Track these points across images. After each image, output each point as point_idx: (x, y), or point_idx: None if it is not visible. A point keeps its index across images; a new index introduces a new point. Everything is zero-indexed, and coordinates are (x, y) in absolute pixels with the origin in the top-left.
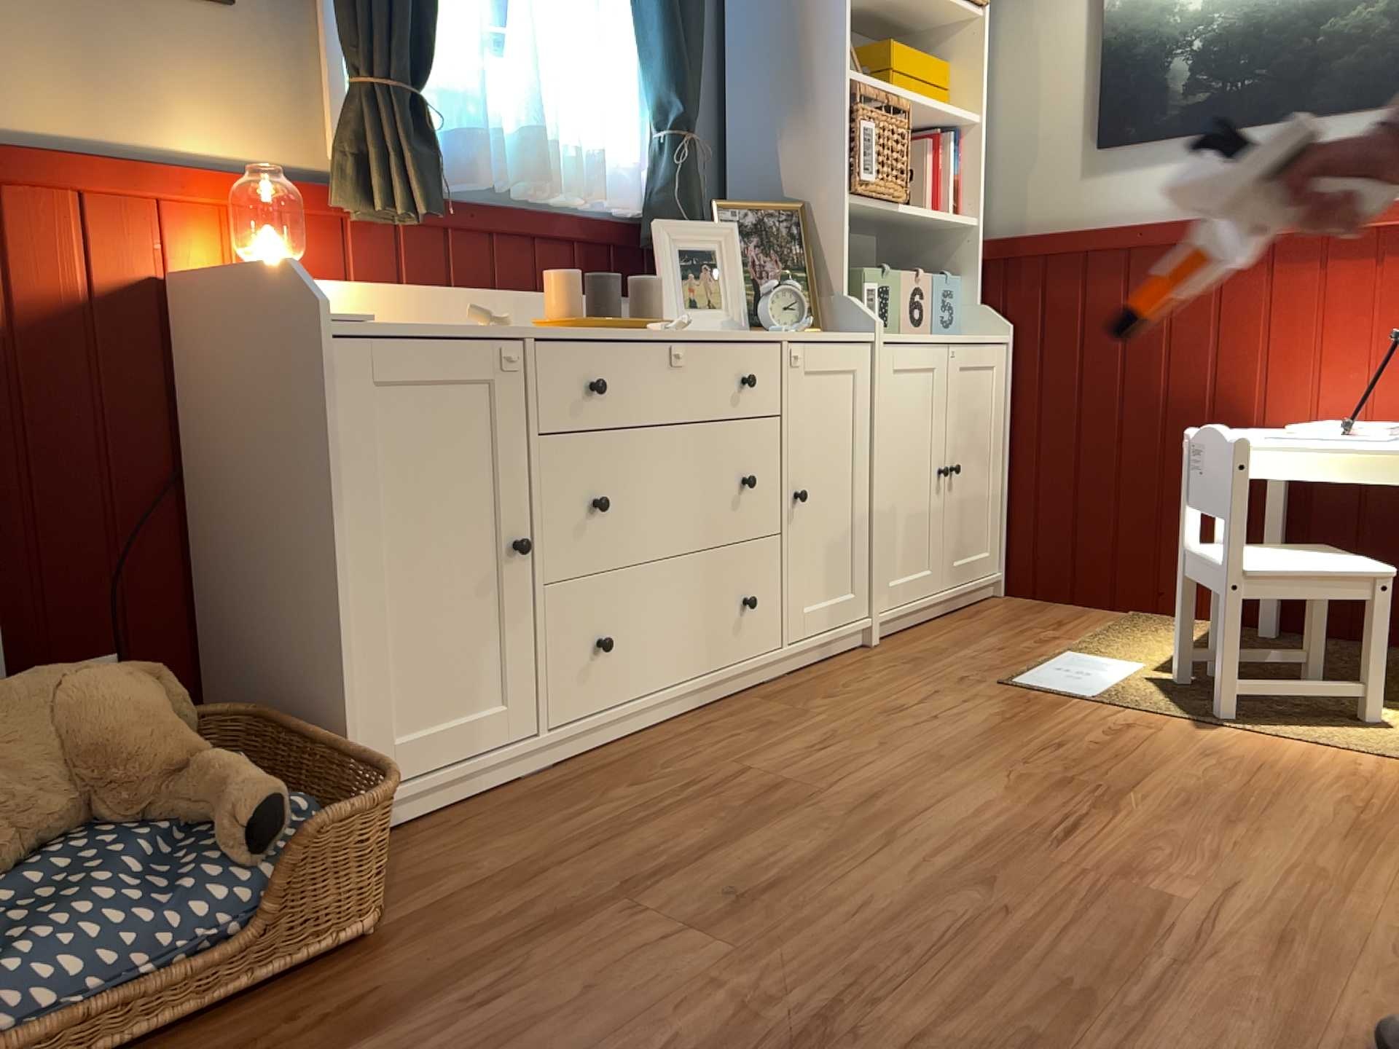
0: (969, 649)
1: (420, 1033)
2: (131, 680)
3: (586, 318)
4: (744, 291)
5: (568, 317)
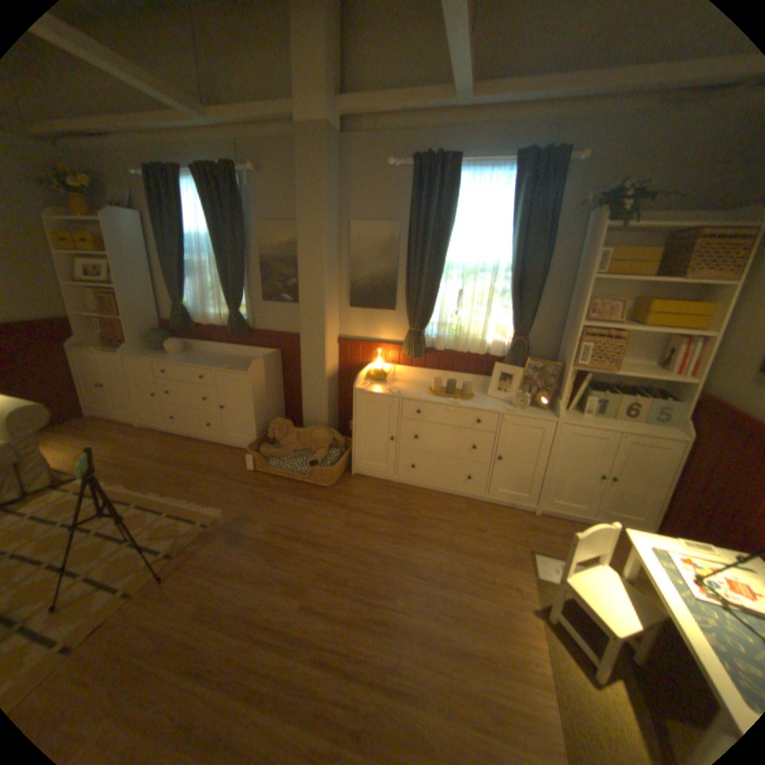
0: (561, 541)
1: (307, 504)
2: (324, 433)
3: (433, 394)
4: (516, 391)
5: (431, 392)
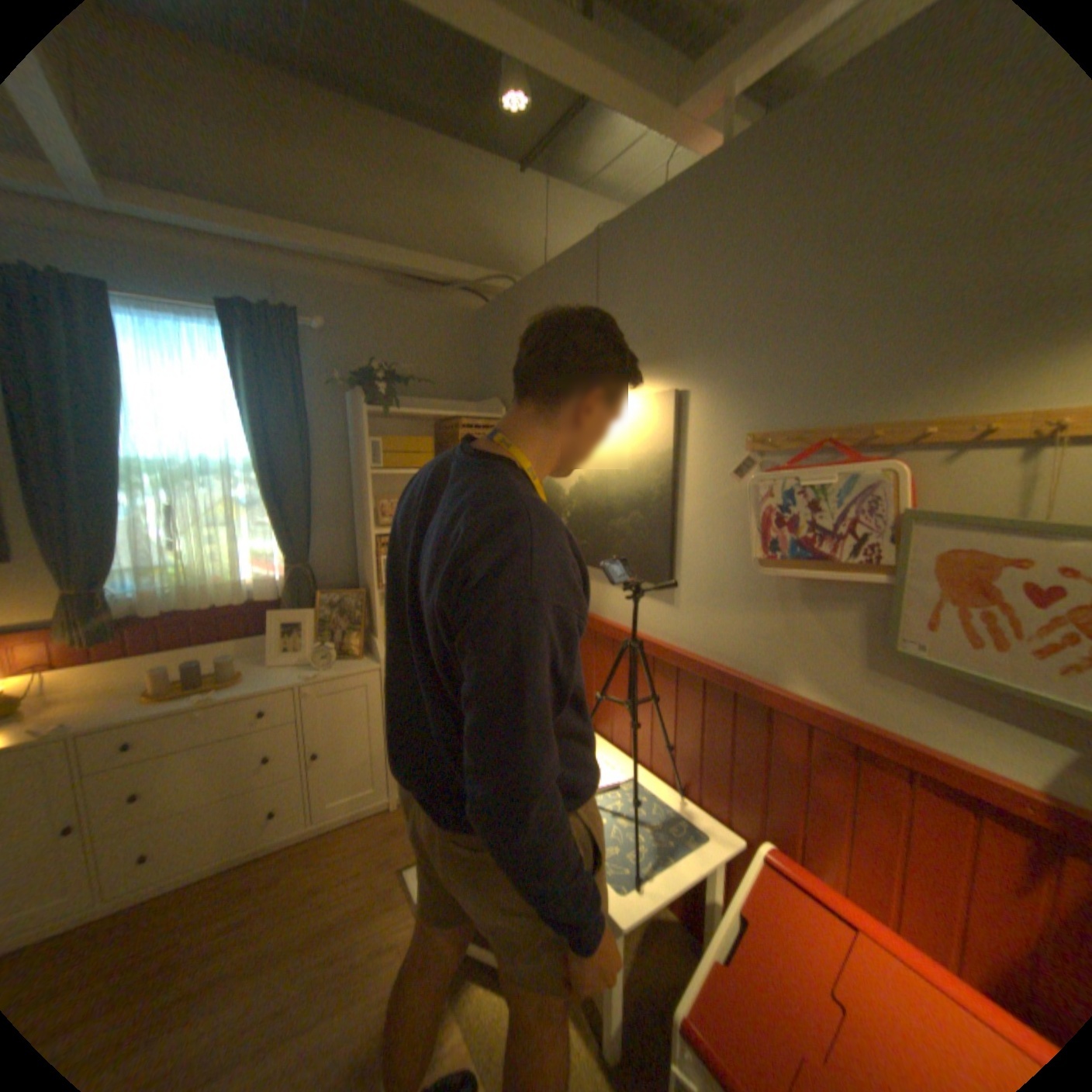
0: None
1: None
2: None
3: (153, 701)
4: (311, 646)
5: (149, 698)
